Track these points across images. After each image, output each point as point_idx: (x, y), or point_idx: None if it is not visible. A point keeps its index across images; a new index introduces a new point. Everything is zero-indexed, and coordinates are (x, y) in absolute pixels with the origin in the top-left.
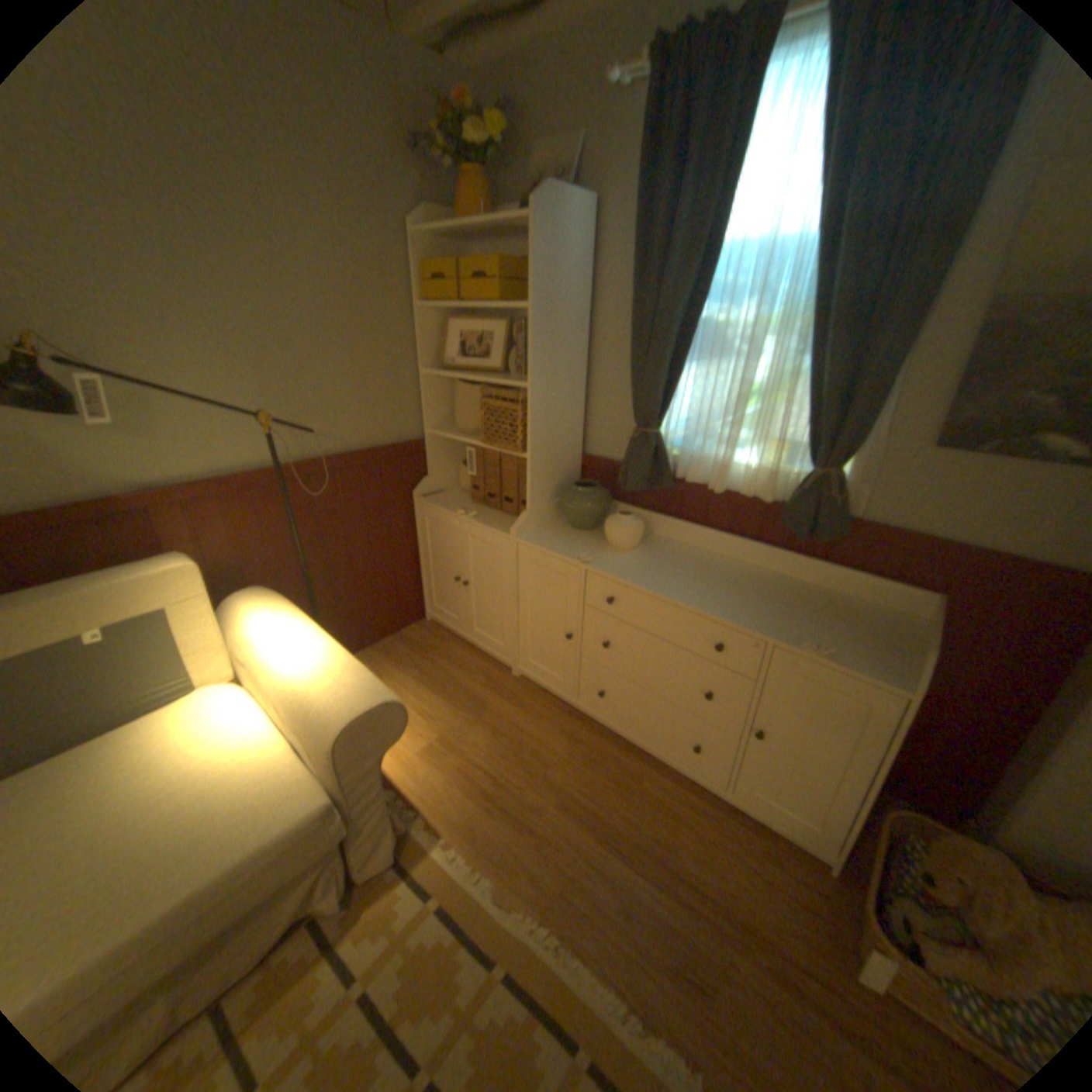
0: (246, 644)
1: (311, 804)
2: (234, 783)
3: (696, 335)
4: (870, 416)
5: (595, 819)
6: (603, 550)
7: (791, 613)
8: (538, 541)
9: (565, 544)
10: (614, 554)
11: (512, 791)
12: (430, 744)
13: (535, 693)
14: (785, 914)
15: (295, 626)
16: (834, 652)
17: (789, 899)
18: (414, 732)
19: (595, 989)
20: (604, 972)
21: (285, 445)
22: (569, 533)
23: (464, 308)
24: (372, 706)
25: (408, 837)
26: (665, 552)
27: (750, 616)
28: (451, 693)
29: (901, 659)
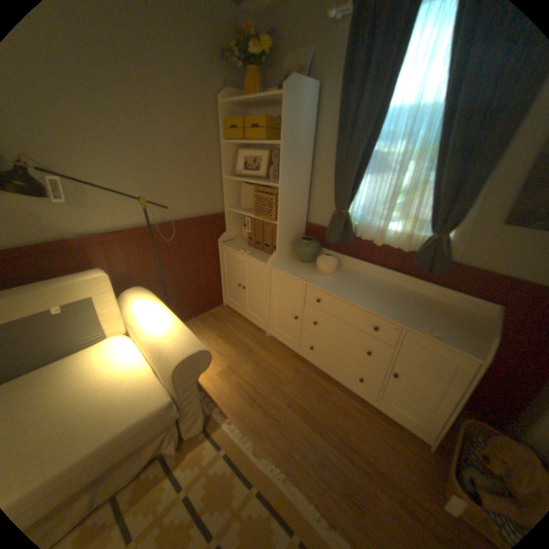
0: (131, 316)
1: (161, 401)
2: (123, 388)
3: (371, 160)
4: (467, 206)
5: (306, 412)
6: (315, 273)
7: (416, 312)
8: (281, 268)
9: (295, 269)
10: (321, 276)
11: (264, 395)
12: (223, 369)
13: (277, 345)
14: (405, 469)
15: (156, 308)
16: (440, 334)
17: (407, 461)
18: (215, 362)
19: (303, 502)
20: (308, 493)
21: (153, 214)
22: (297, 264)
23: (246, 143)
24: (193, 352)
25: (211, 417)
26: (348, 276)
27: (393, 312)
28: (235, 343)
29: (477, 340)
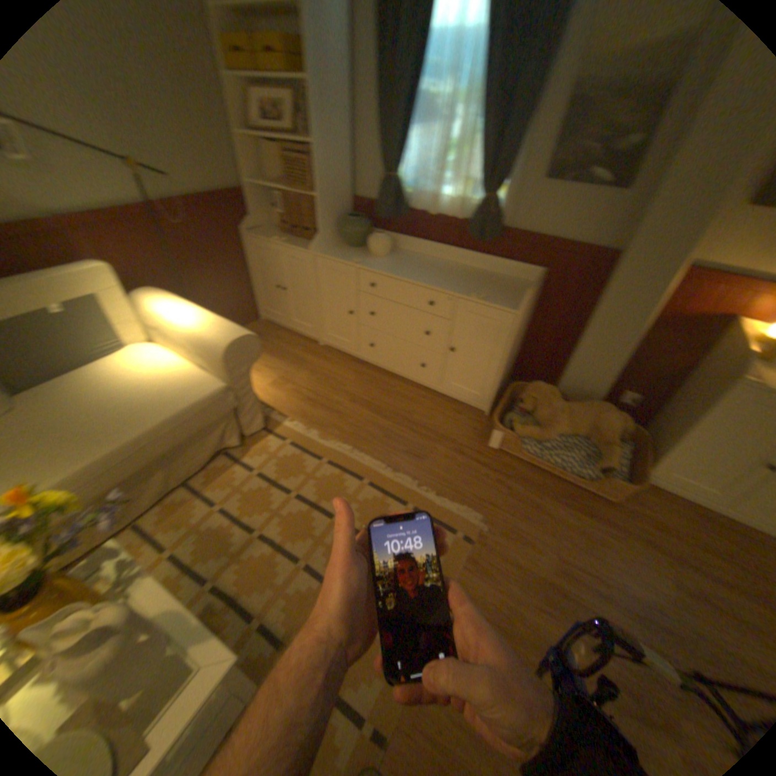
0: (157, 312)
1: (218, 385)
2: (172, 380)
3: (420, 104)
4: (512, 159)
5: (371, 404)
6: (369, 257)
7: (470, 283)
8: (329, 254)
9: (346, 255)
10: (375, 259)
11: (326, 396)
12: (276, 380)
13: (336, 353)
14: (461, 430)
15: (184, 304)
16: (486, 296)
17: (464, 425)
18: (266, 375)
19: (371, 461)
20: (376, 456)
21: (148, 186)
22: (348, 249)
23: (261, 78)
24: (243, 336)
25: (271, 418)
26: (406, 258)
27: (448, 285)
28: (285, 356)
29: (518, 299)
